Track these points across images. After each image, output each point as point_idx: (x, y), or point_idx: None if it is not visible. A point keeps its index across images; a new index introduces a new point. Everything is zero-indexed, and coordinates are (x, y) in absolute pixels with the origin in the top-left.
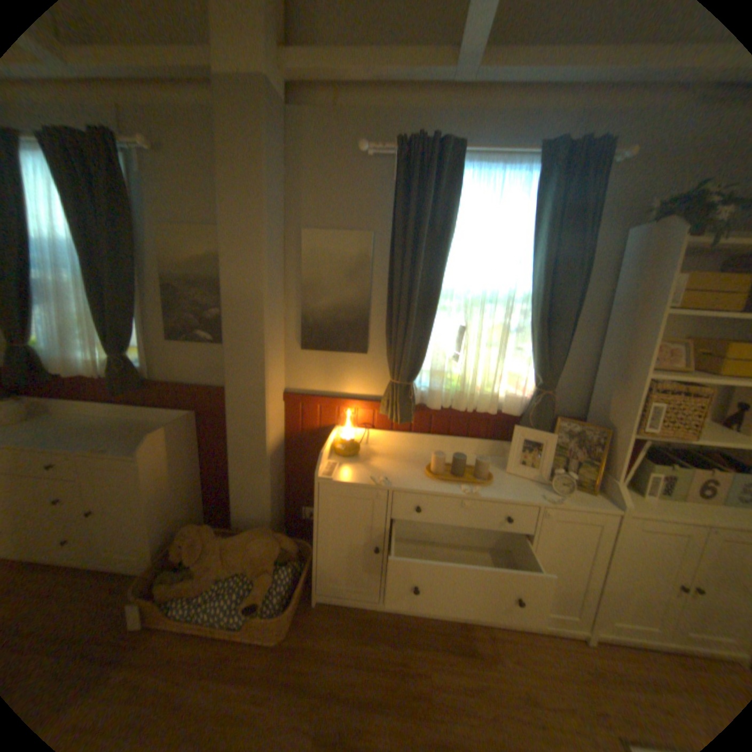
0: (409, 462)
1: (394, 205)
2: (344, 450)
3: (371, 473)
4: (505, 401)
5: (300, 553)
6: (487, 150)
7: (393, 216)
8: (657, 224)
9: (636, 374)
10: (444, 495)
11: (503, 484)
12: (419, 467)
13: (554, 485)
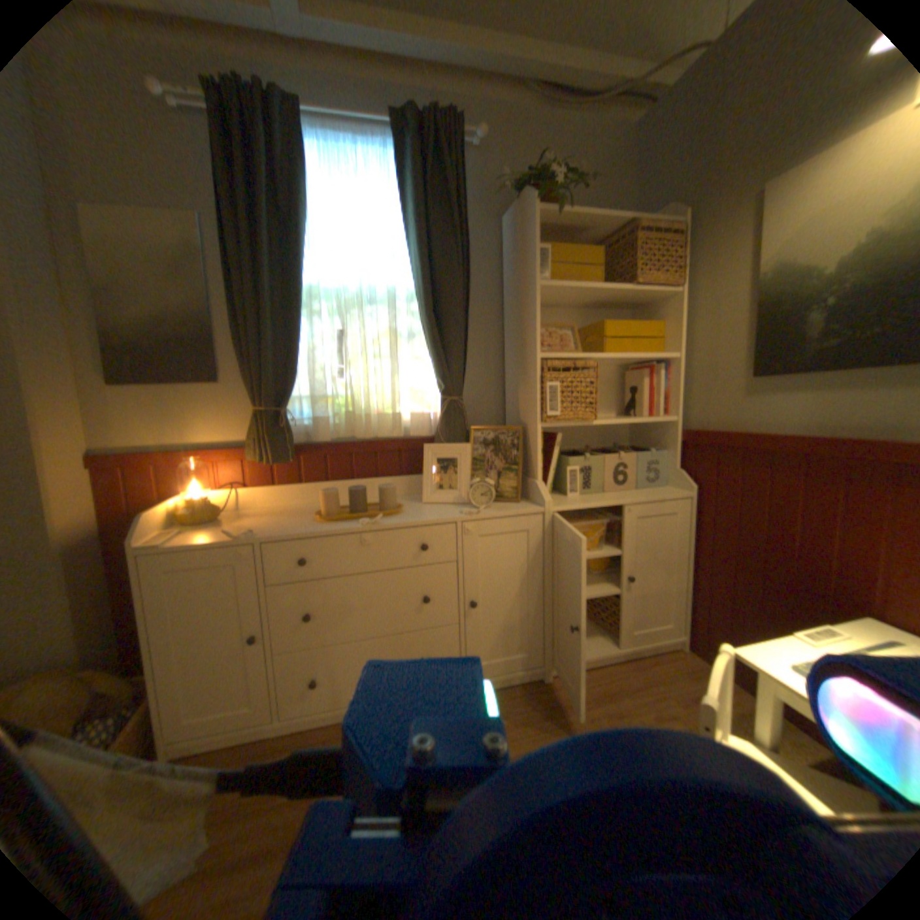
0: (297, 514)
1: (215, 169)
2: (192, 515)
3: (231, 531)
4: (414, 423)
5: (140, 696)
6: (332, 119)
7: (216, 183)
8: (517, 203)
9: (529, 359)
10: (336, 534)
11: (416, 511)
12: (309, 516)
13: (472, 498)
